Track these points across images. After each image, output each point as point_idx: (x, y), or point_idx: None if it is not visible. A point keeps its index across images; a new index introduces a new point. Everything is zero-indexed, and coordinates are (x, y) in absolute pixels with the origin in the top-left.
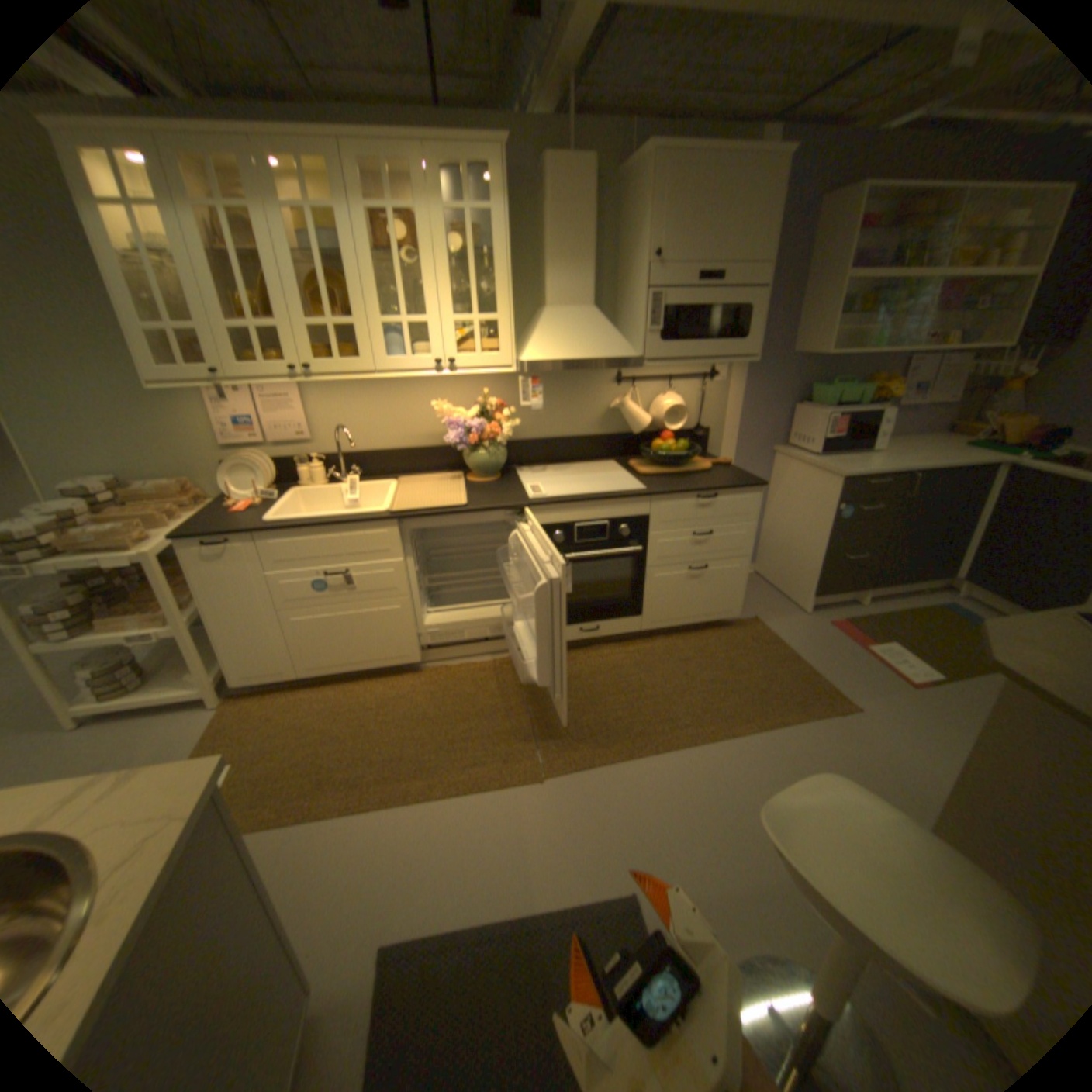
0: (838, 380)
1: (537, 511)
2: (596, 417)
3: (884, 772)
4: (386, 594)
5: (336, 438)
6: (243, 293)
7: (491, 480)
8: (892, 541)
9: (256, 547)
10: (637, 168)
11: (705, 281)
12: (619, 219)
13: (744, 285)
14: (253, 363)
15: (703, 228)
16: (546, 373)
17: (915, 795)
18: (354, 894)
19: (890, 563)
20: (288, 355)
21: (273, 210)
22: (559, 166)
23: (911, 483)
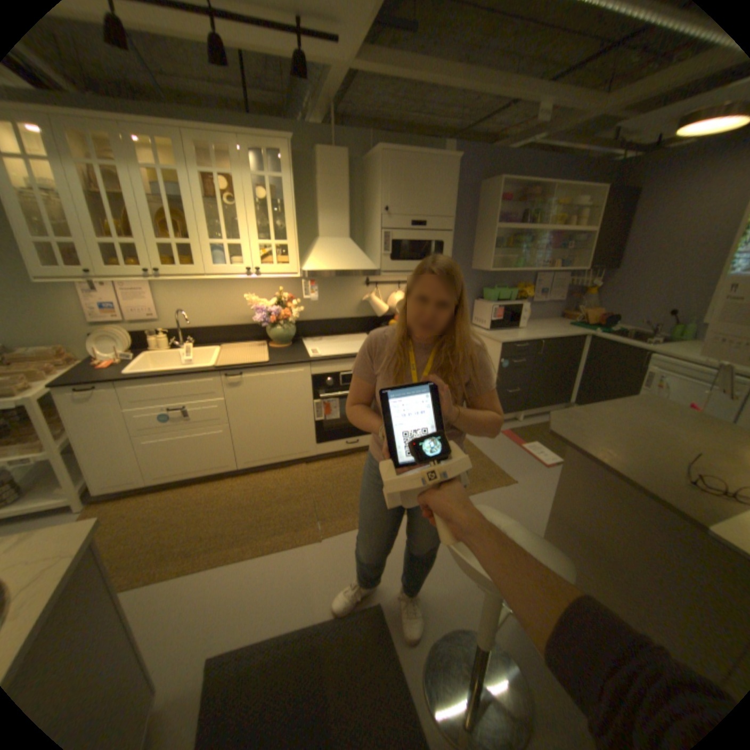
0: (497, 286)
1: (316, 365)
2: (354, 306)
3: (528, 517)
4: (212, 423)
5: (177, 319)
6: (111, 221)
7: (285, 347)
8: (532, 381)
9: (116, 393)
10: (372, 159)
11: (415, 227)
12: (363, 187)
13: (438, 230)
14: (117, 267)
15: (412, 197)
16: (321, 278)
17: (544, 528)
18: (189, 627)
19: (532, 394)
20: (143, 263)
21: (134, 169)
22: (325, 155)
23: (539, 346)
